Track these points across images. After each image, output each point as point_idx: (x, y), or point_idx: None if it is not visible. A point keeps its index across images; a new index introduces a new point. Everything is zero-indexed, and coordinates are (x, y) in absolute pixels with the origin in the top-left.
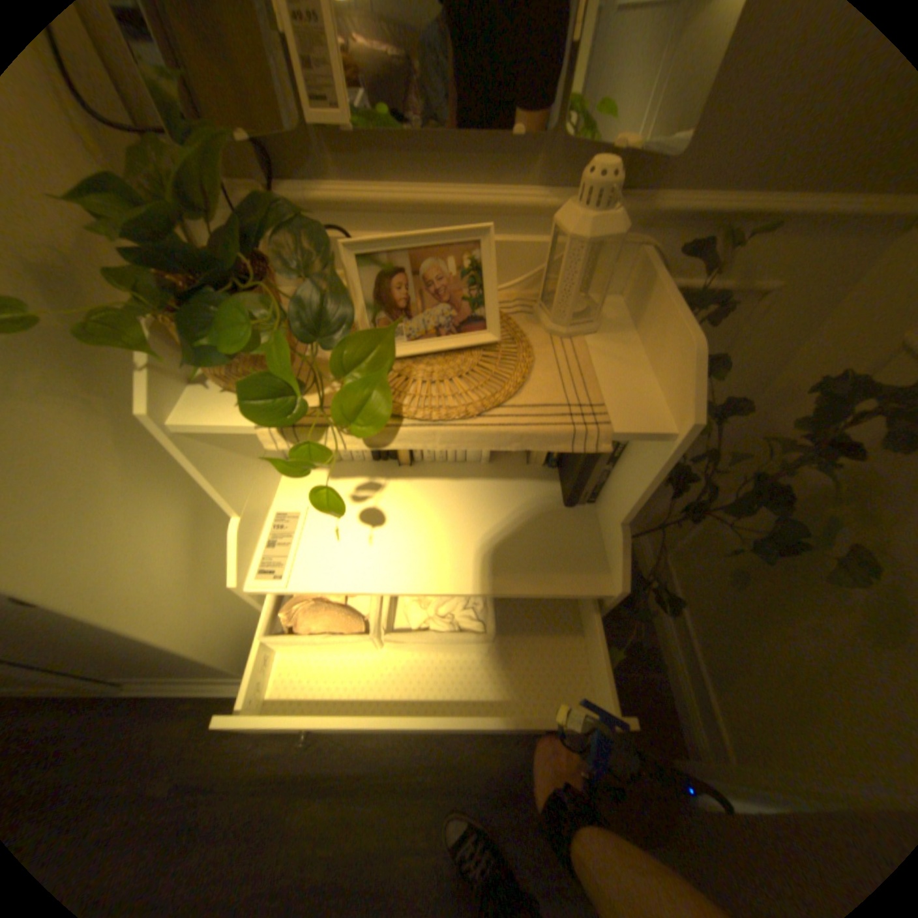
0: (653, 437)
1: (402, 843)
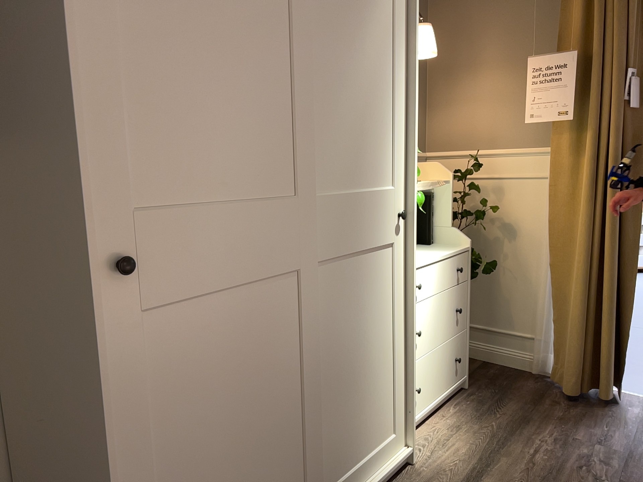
0: (448, 182)
1: (526, 455)
